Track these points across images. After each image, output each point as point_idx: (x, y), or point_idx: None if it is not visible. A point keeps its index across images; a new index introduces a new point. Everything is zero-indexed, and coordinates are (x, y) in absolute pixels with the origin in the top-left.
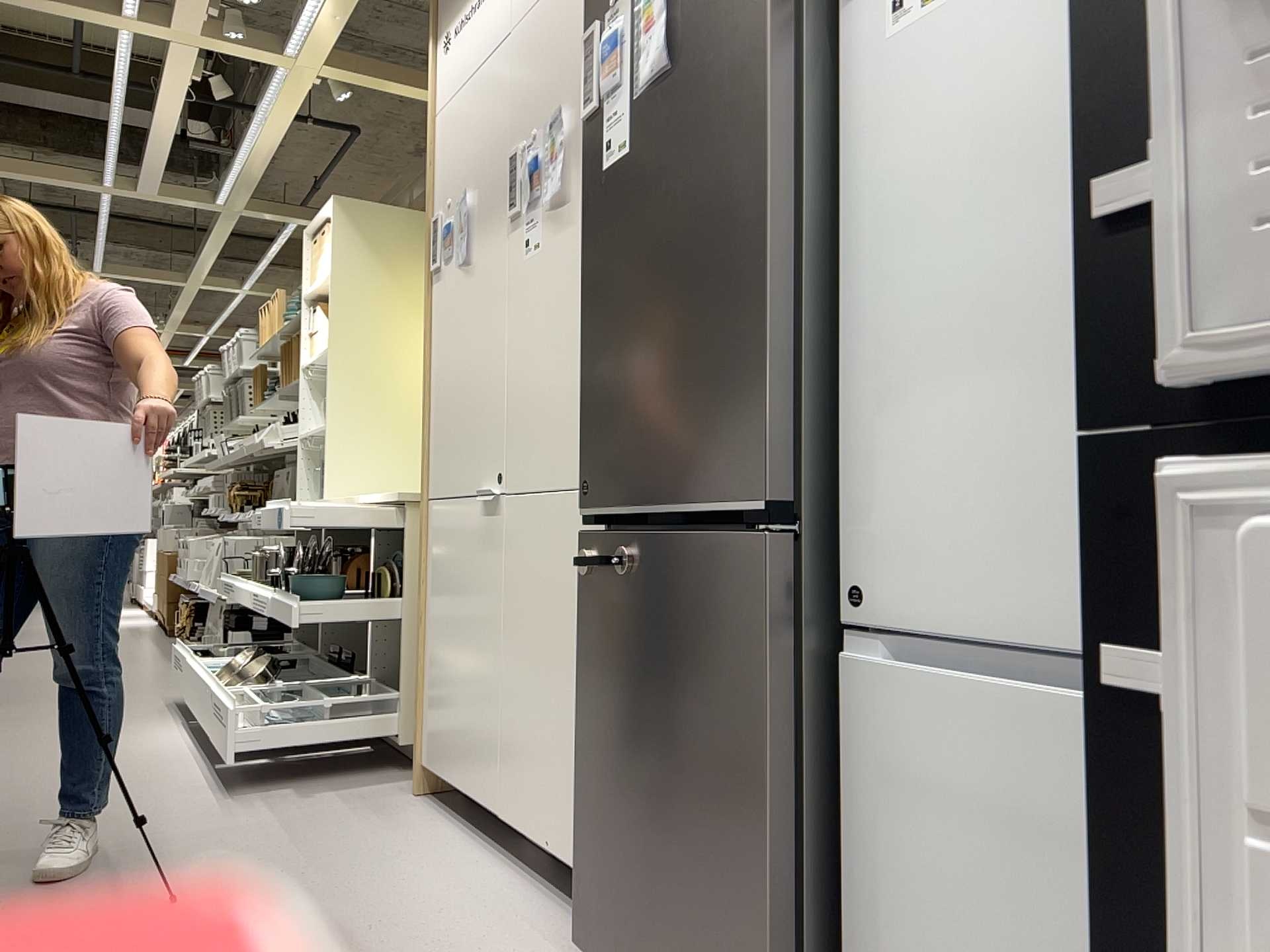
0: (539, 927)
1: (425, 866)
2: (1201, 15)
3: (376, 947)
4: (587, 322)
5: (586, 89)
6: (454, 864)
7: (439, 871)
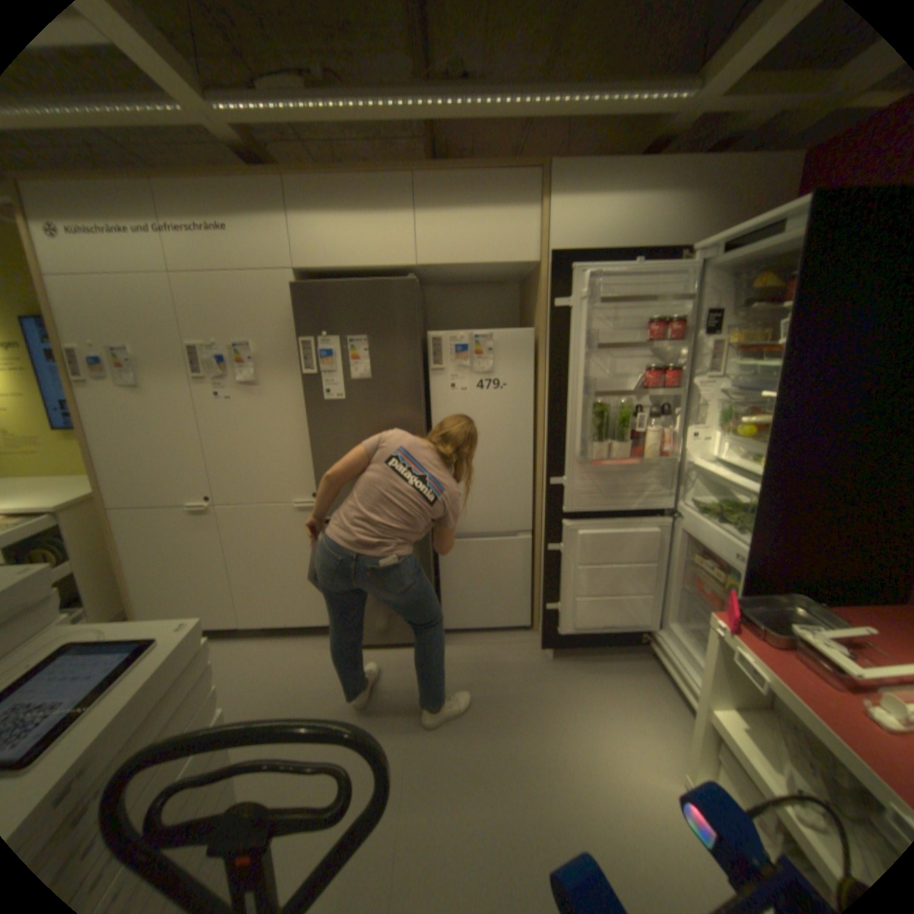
0: (303, 649)
1: (218, 664)
2: (569, 465)
3: (266, 693)
4: (317, 452)
5: (306, 362)
6: (229, 655)
7: (228, 661)
